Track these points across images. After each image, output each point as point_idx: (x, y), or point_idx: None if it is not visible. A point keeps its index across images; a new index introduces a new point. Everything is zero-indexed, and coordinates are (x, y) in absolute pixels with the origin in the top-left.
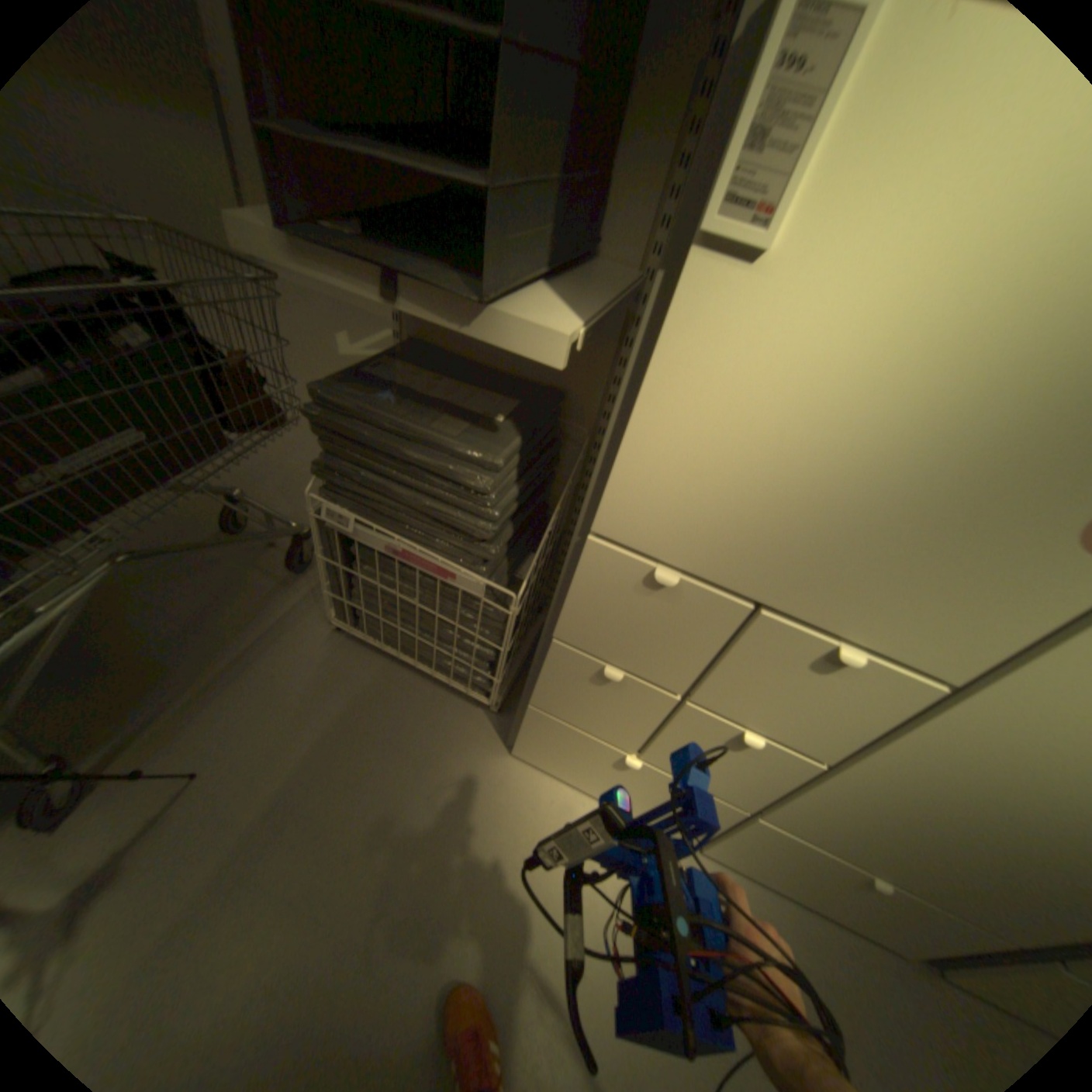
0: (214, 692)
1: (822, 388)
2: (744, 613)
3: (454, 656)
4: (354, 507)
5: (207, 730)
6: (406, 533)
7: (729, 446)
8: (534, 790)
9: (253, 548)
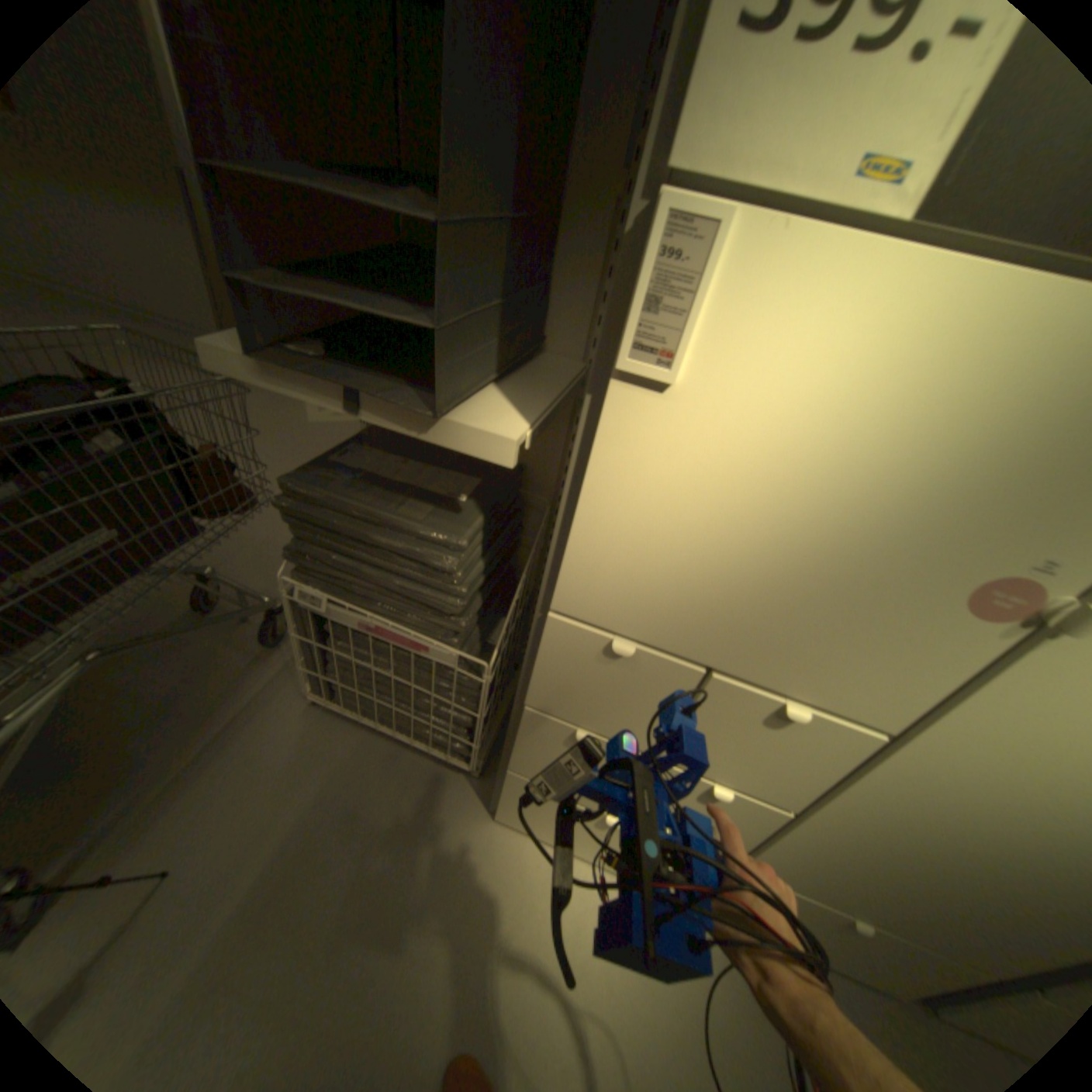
0: (185, 781)
1: (737, 488)
2: (698, 678)
3: (432, 725)
4: (326, 587)
5: (178, 822)
6: (378, 610)
7: (665, 535)
8: (519, 856)
9: (225, 623)
